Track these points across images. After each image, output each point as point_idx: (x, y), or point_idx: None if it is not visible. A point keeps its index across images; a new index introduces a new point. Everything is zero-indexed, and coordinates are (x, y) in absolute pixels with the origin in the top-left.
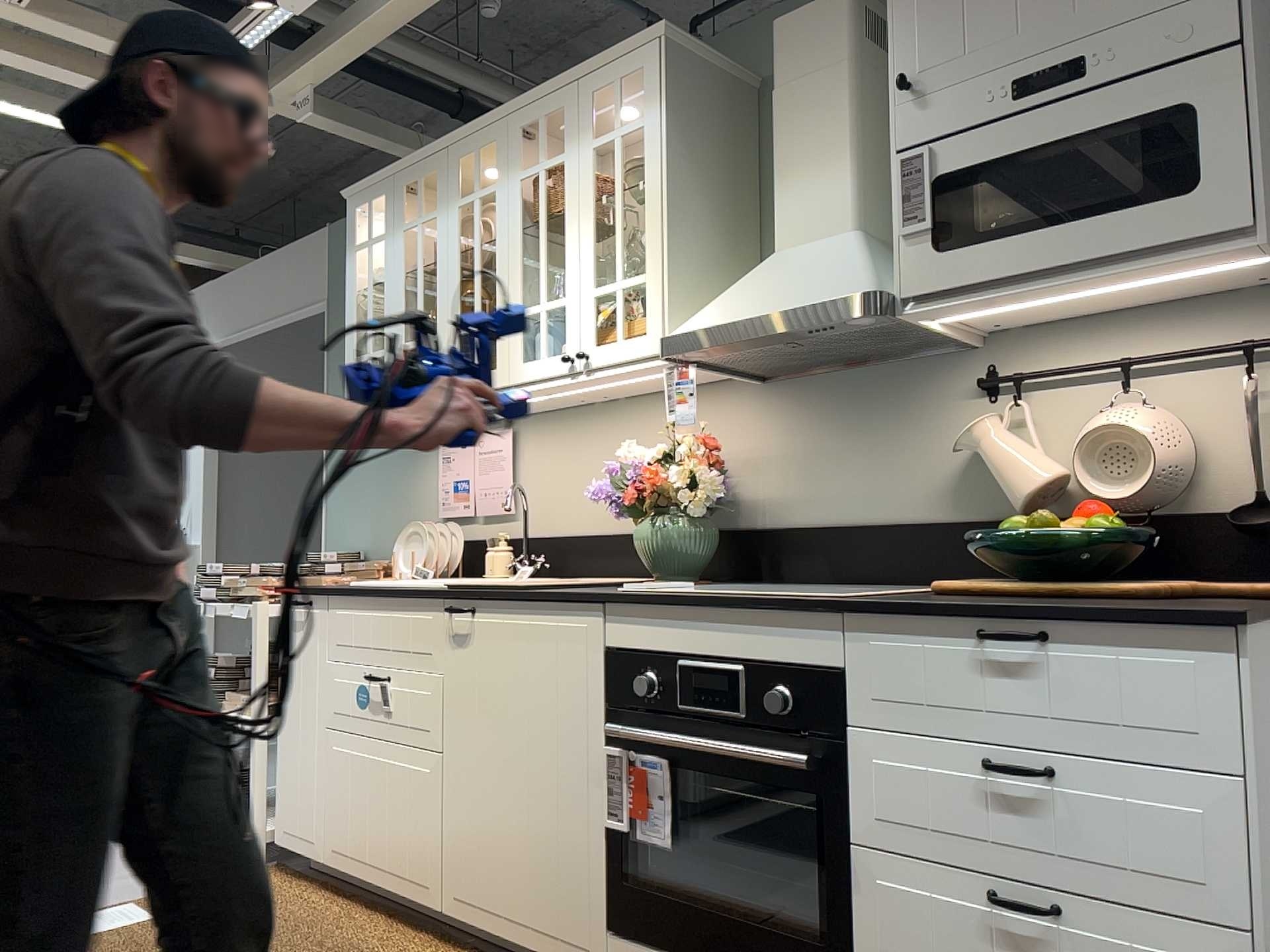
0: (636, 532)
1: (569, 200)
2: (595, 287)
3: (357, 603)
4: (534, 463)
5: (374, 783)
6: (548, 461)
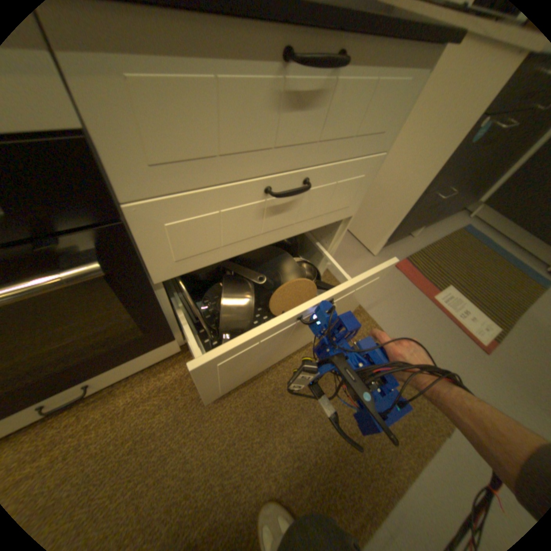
0: None
1: None
2: None
3: None
4: None
5: None
6: None
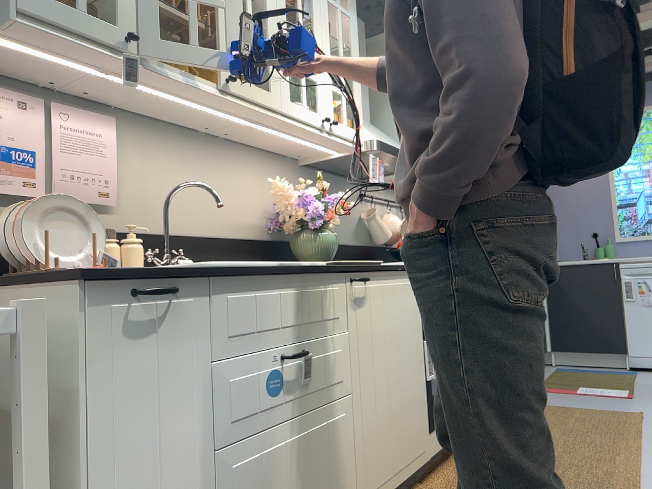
0: (300, 237)
1: (317, 17)
2: (333, 85)
3: (258, 283)
4: (136, 162)
5: (292, 466)
6: (153, 165)
